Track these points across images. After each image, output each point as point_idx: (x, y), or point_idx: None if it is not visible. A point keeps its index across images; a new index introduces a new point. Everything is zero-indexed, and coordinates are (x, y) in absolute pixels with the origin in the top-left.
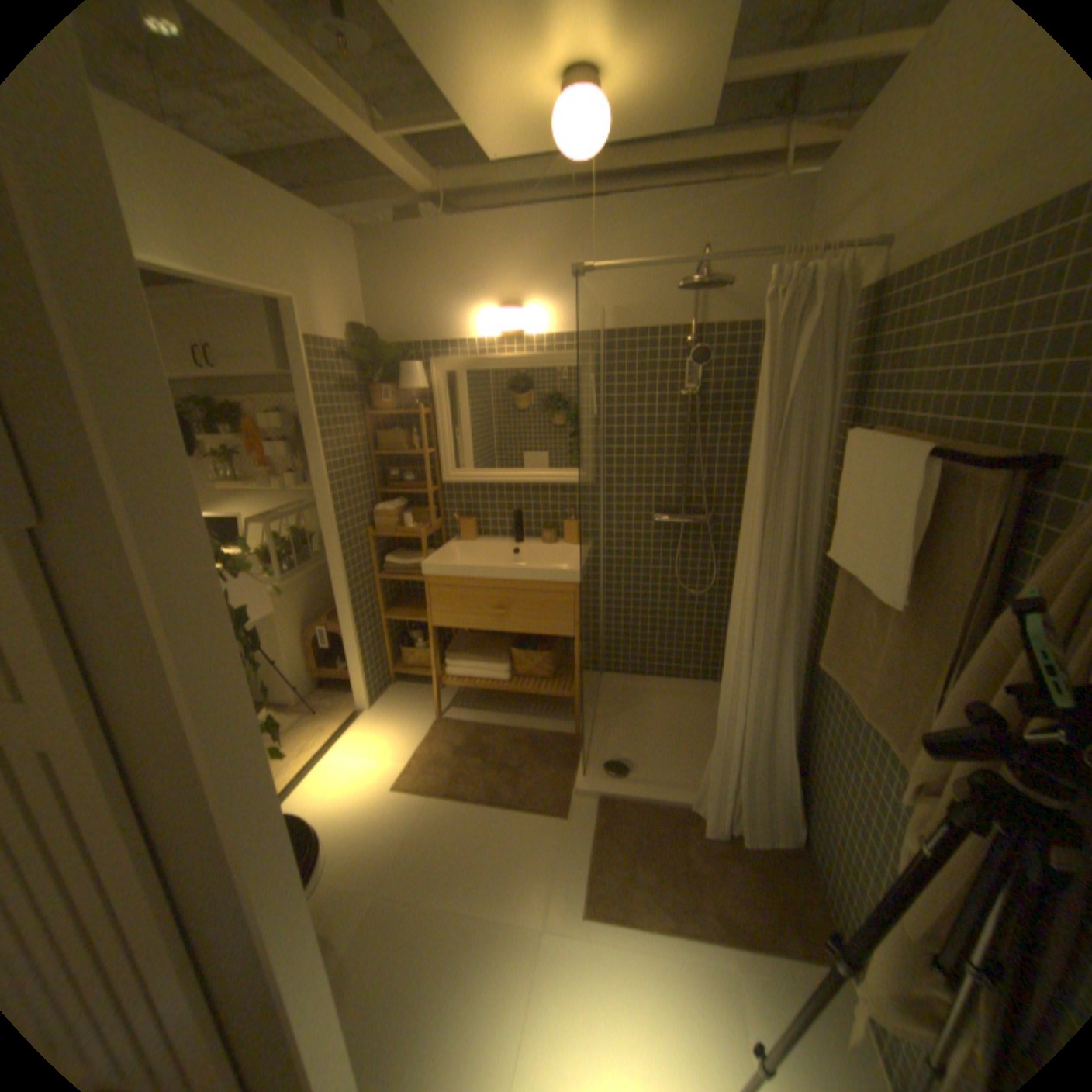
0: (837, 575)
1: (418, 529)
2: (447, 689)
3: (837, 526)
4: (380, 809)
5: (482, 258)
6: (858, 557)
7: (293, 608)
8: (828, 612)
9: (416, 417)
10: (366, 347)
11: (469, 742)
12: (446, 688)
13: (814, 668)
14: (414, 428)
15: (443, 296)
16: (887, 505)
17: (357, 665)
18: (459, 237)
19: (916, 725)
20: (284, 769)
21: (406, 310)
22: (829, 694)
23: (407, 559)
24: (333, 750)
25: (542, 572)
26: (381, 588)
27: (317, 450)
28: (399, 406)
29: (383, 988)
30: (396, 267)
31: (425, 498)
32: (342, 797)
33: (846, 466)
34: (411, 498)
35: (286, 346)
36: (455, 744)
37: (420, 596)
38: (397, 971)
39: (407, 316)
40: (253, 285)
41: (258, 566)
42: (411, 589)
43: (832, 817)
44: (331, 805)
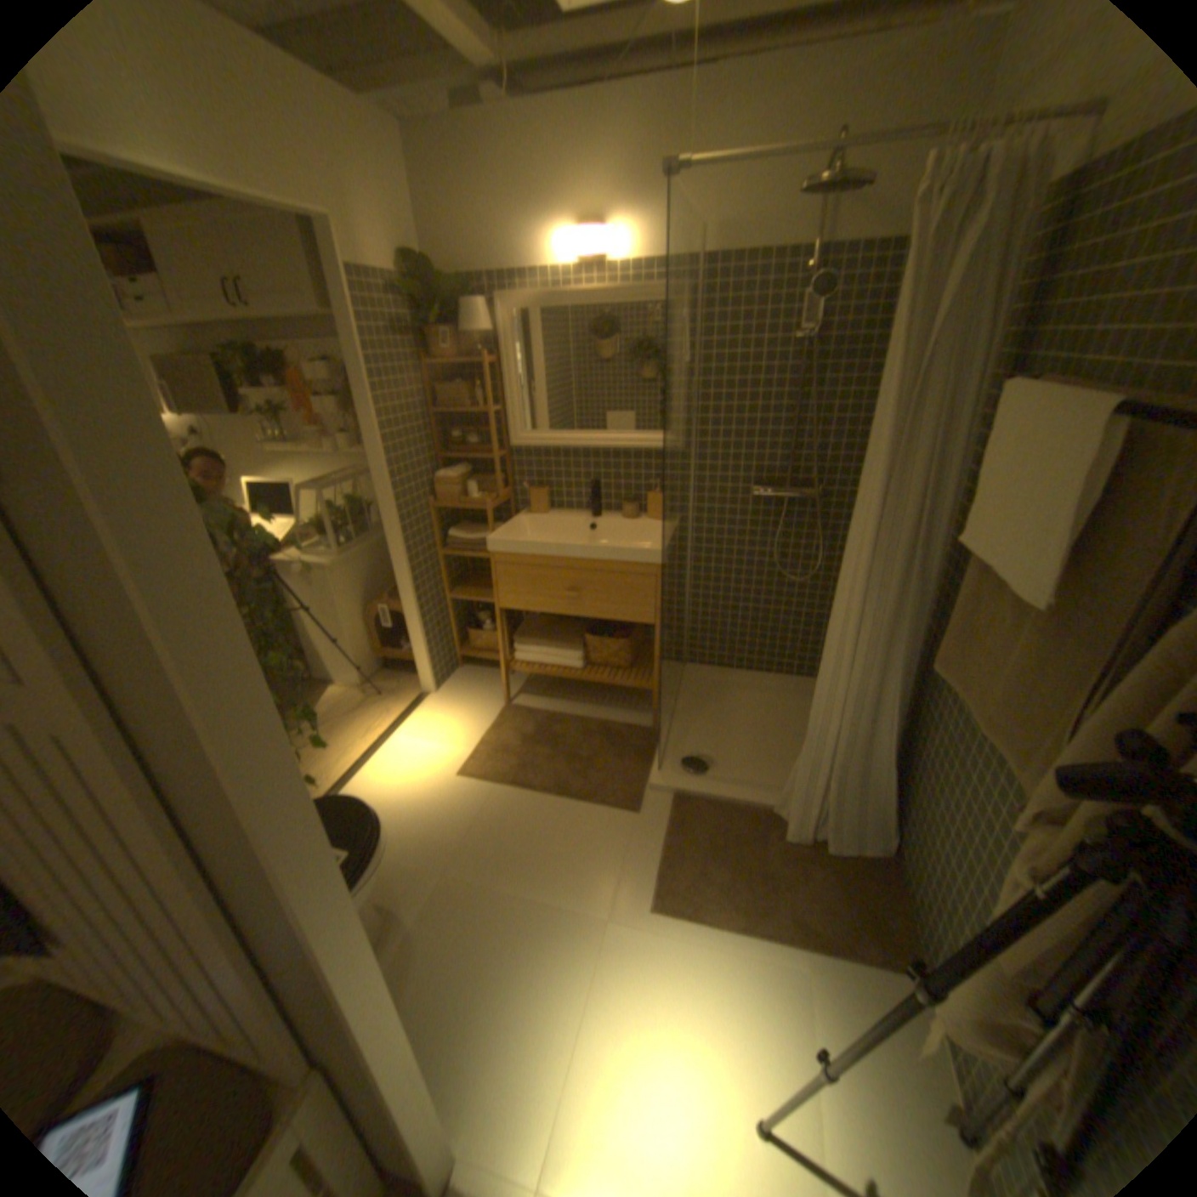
0: (967, 563)
1: (482, 500)
2: (516, 675)
3: (974, 504)
4: (445, 794)
5: (555, 158)
6: (998, 543)
7: (351, 585)
8: (951, 607)
9: (479, 367)
10: (418, 281)
11: (538, 730)
12: (514, 674)
13: (926, 669)
14: (476, 382)
15: (508, 211)
16: (1045, 478)
17: (420, 647)
18: (526, 129)
19: (1043, 744)
20: (349, 749)
21: (464, 231)
22: (941, 699)
23: (471, 534)
24: (398, 733)
25: (620, 552)
26: (444, 565)
27: (366, 406)
28: (459, 355)
29: (448, 962)
30: (451, 173)
31: (491, 465)
32: (407, 779)
33: (995, 429)
34: (475, 465)
35: (324, 279)
36: (523, 732)
37: (486, 575)
38: (461, 948)
39: (466, 240)
40: (279, 199)
41: (313, 538)
42: (476, 568)
43: (928, 829)
44: (396, 787)
